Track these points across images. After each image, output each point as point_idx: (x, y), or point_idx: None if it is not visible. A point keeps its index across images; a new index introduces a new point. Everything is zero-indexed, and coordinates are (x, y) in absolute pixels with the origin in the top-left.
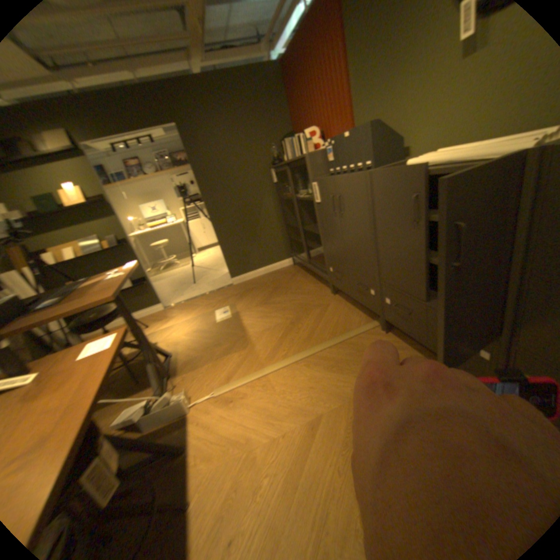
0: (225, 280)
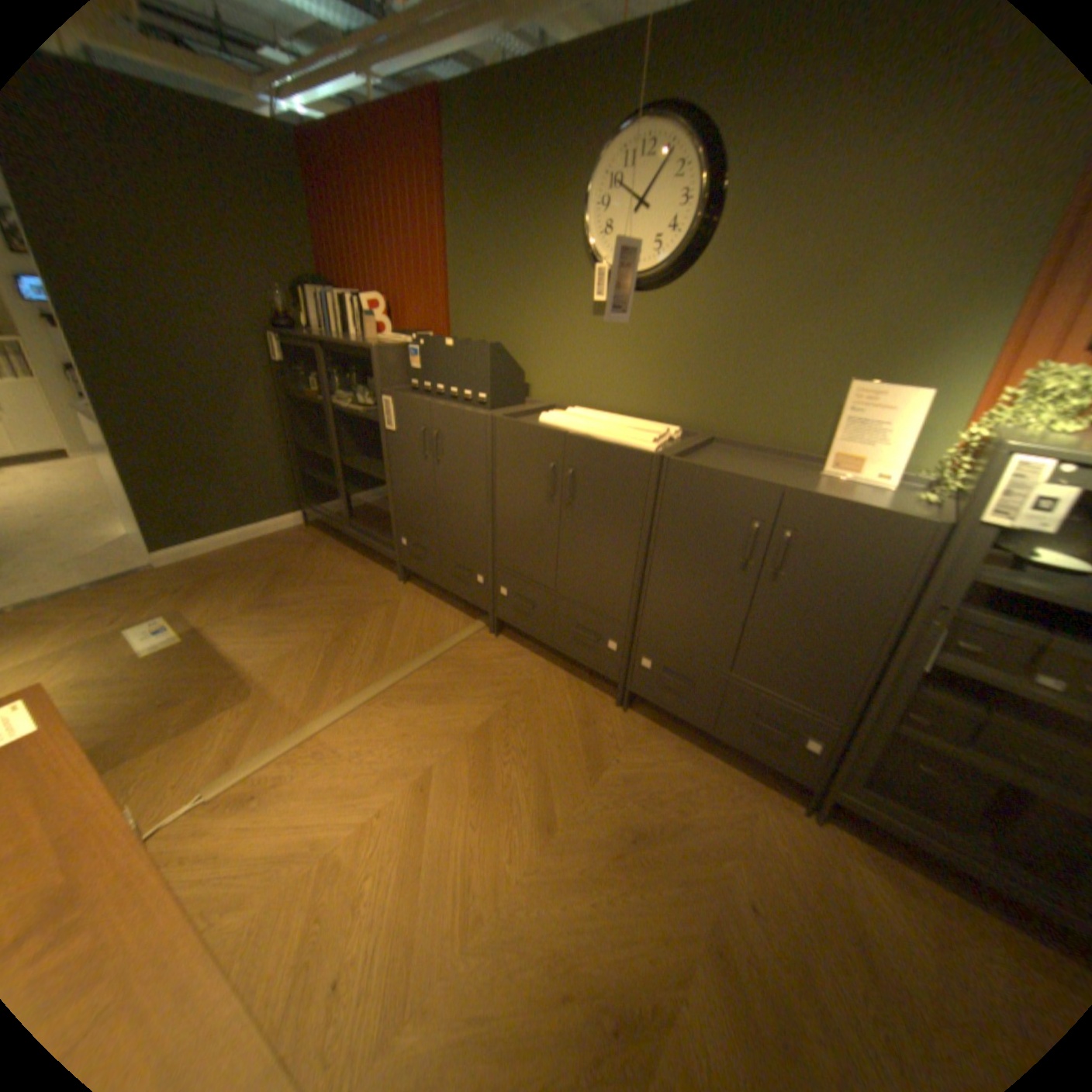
0: (121, 560)
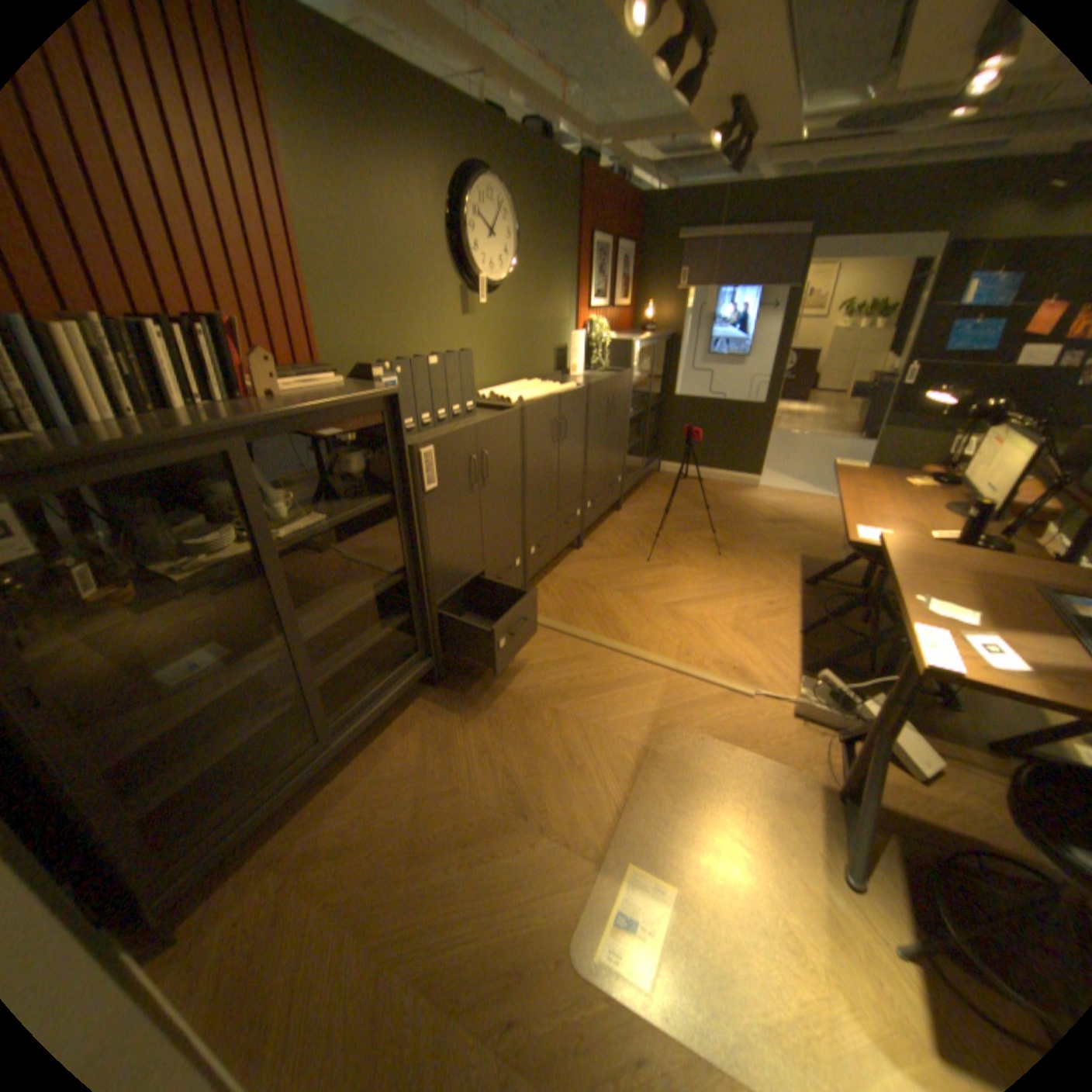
0: None
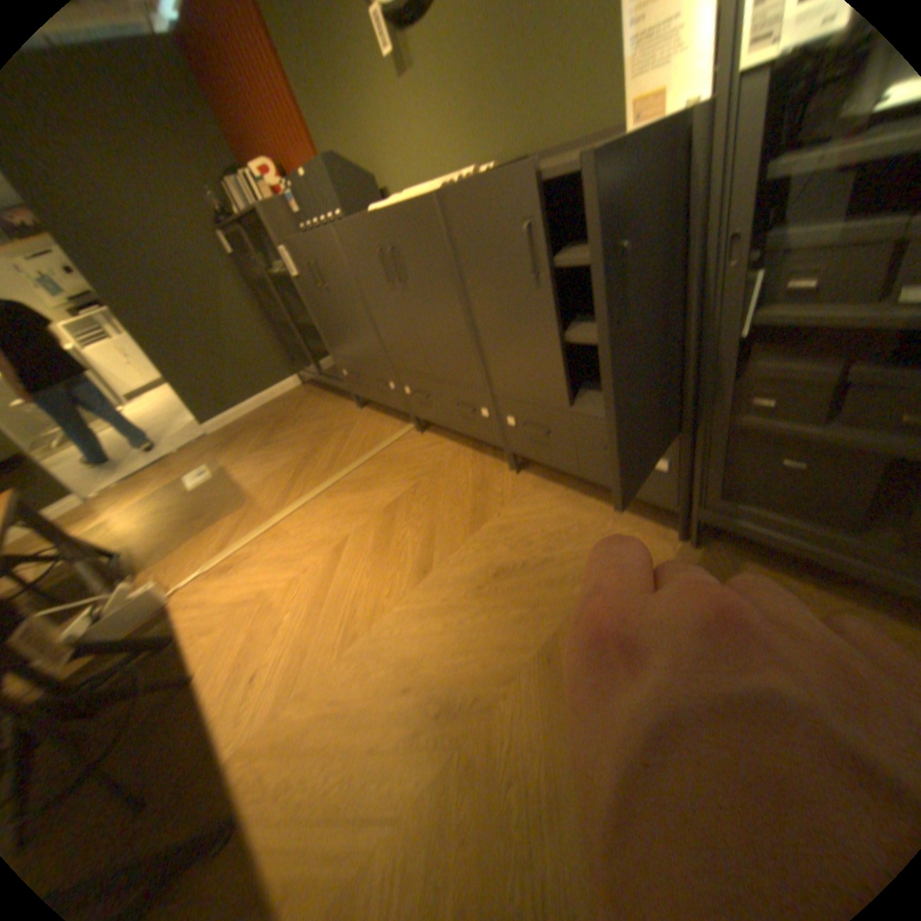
0: (192, 433)
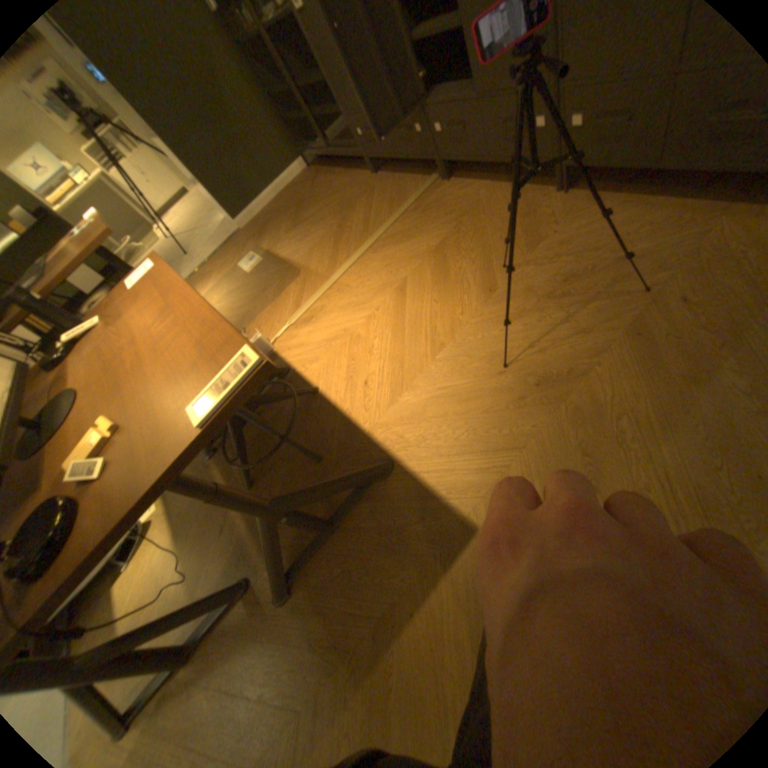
0: (227, 230)
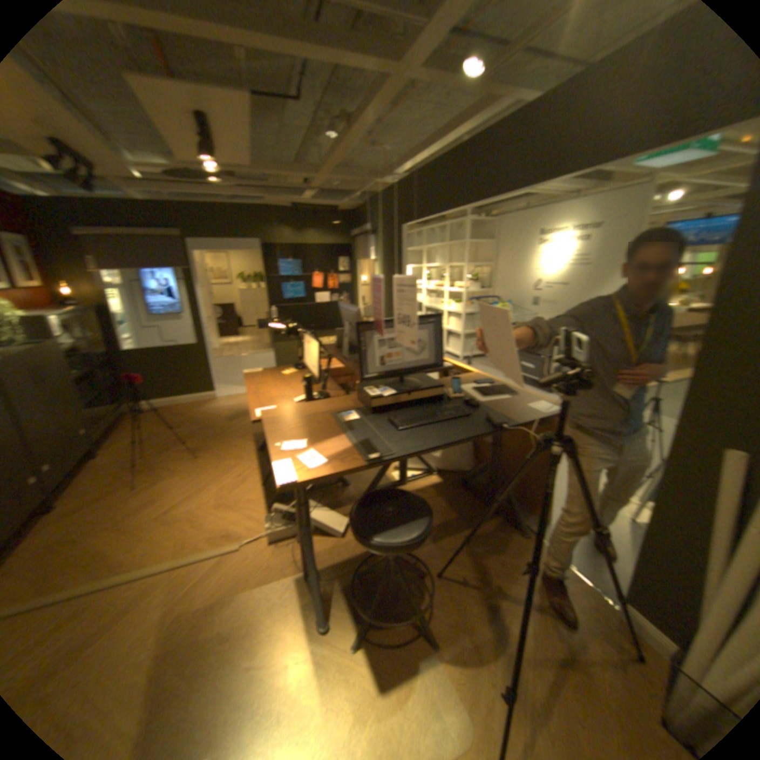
0: None
